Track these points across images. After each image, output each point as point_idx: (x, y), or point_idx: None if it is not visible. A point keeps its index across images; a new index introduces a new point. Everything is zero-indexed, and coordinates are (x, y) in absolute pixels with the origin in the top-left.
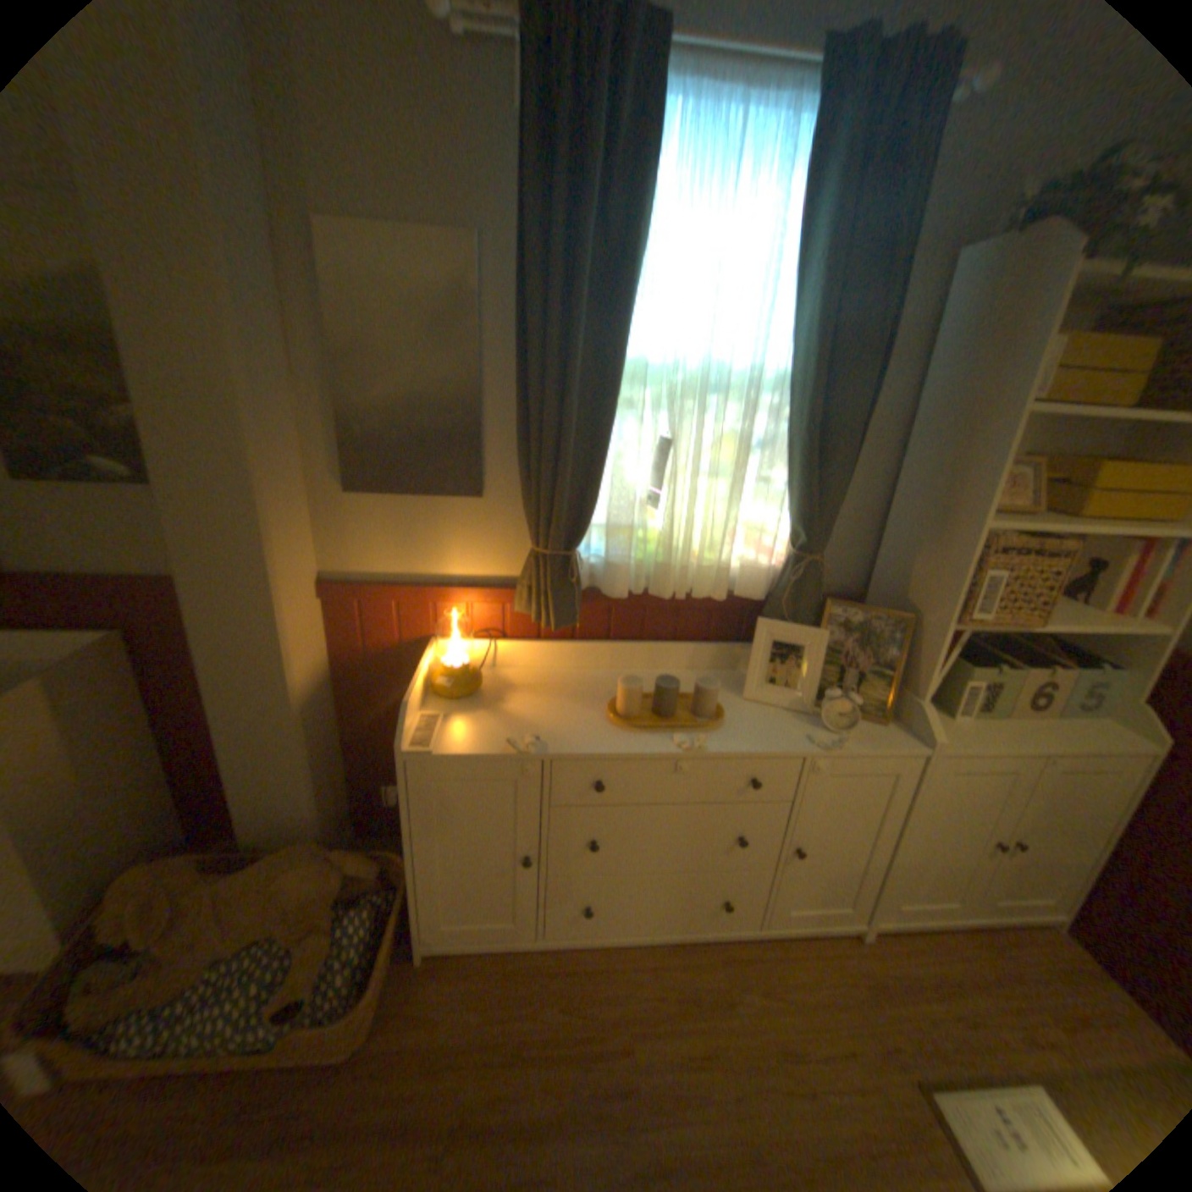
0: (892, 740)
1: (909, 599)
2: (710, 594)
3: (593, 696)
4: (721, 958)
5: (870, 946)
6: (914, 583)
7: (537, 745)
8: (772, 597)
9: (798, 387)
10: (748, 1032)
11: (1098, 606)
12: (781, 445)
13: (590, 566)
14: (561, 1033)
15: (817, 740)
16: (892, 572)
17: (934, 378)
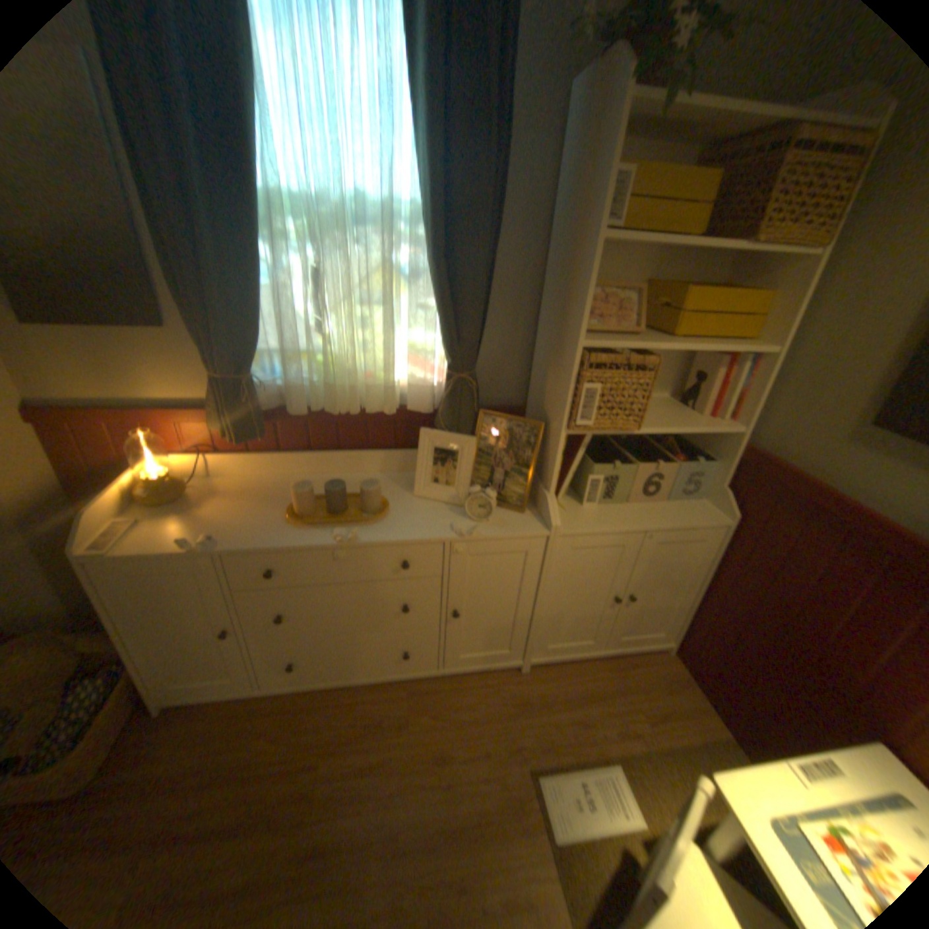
0: (522, 524)
1: (544, 409)
2: (382, 409)
3: (285, 498)
4: (407, 690)
5: (526, 674)
6: (547, 395)
7: (207, 542)
8: (439, 410)
9: (425, 217)
10: (412, 744)
11: (699, 411)
12: (426, 274)
13: (270, 387)
14: (263, 756)
15: (456, 527)
16: (537, 386)
17: (558, 210)
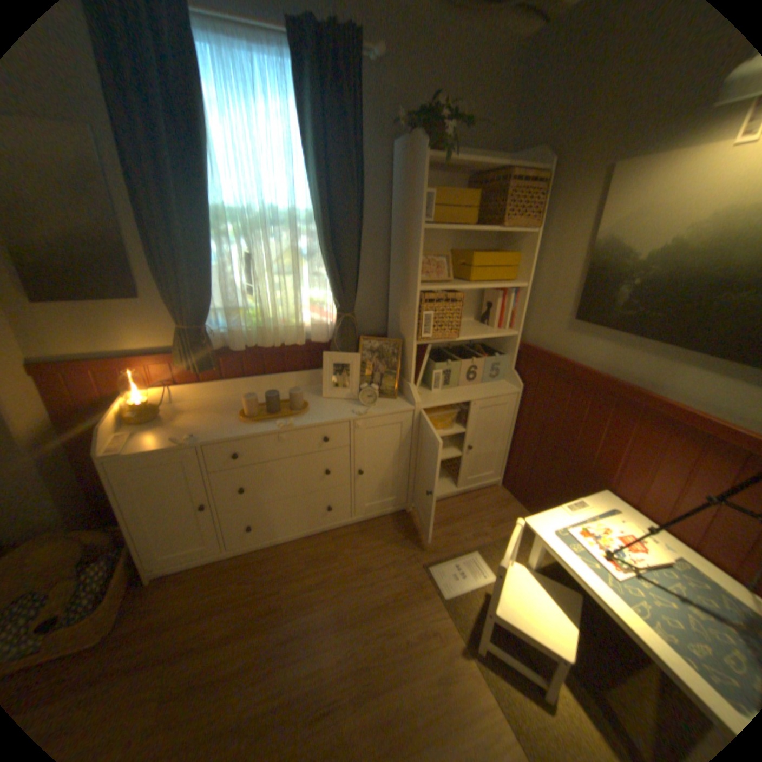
0: (396, 405)
1: (400, 332)
2: (295, 342)
3: (233, 410)
4: (331, 537)
5: (409, 513)
6: (400, 323)
7: (190, 439)
8: (332, 340)
9: (316, 220)
10: (342, 567)
11: (491, 325)
12: (318, 254)
13: (217, 334)
14: (238, 595)
15: (355, 411)
16: (393, 319)
17: (394, 213)
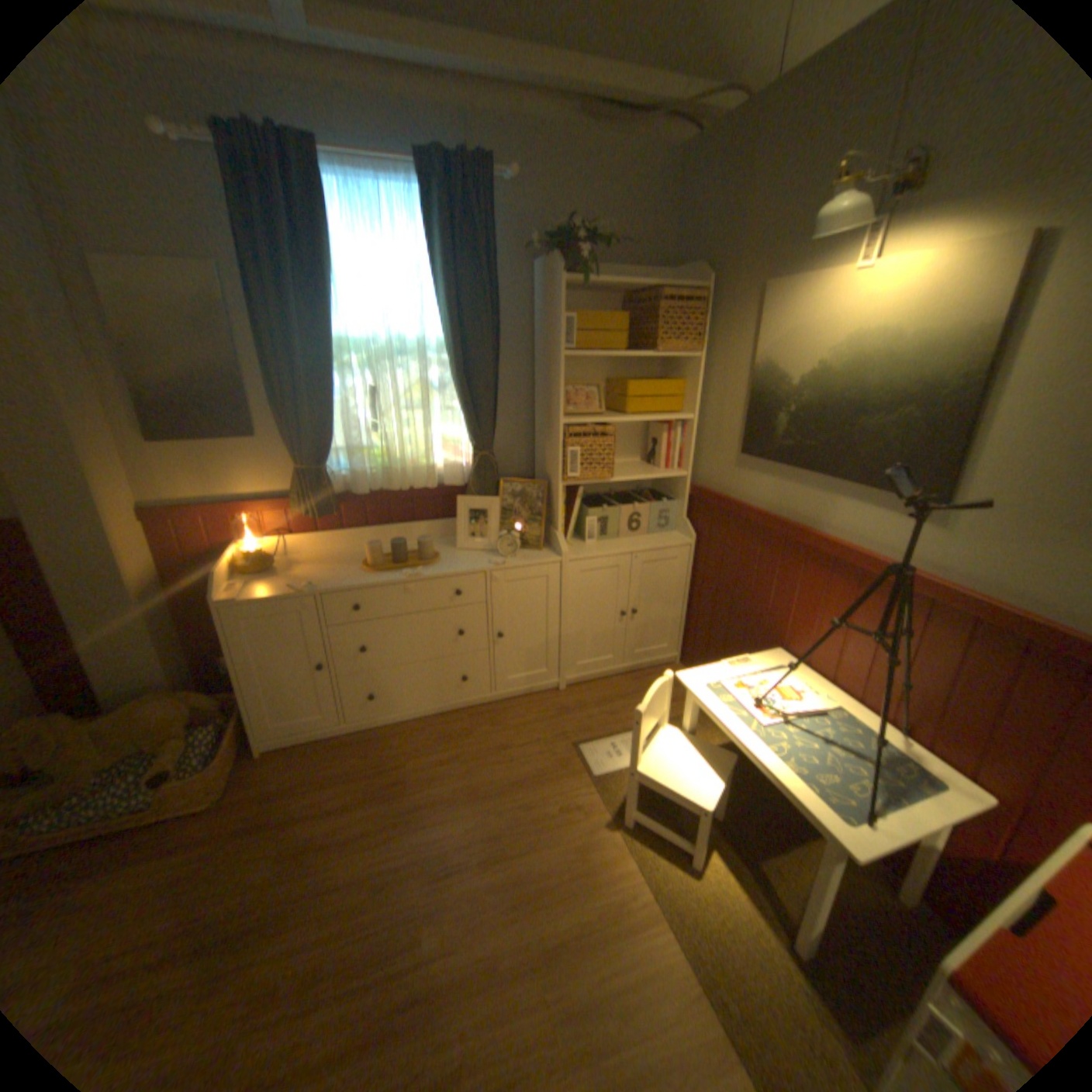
0: (541, 557)
1: (546, 474)
2: (425, 486)
3: (355, 561)
4: (467, 715)
5: (562, 692)
6: (546, 463)
7: (309, 587)
8: (468, 484)
9: (447, 350)
10: (477, 744)
11: (656, 466)
12: (450, 386)
13: (339, 476)
14: (358, 768)
15: (492, 562)
16: (539, 459)
17: (536, 339)
